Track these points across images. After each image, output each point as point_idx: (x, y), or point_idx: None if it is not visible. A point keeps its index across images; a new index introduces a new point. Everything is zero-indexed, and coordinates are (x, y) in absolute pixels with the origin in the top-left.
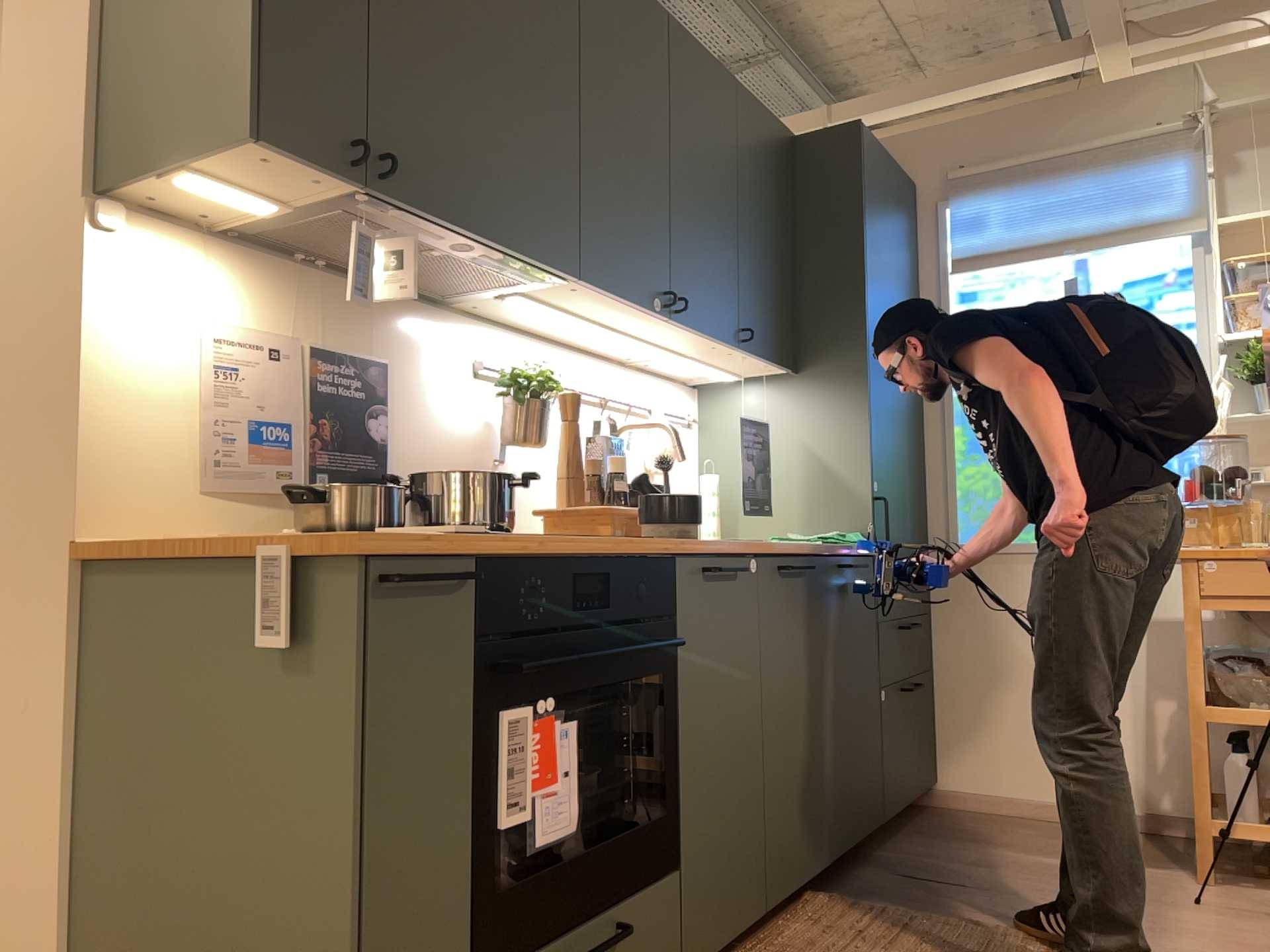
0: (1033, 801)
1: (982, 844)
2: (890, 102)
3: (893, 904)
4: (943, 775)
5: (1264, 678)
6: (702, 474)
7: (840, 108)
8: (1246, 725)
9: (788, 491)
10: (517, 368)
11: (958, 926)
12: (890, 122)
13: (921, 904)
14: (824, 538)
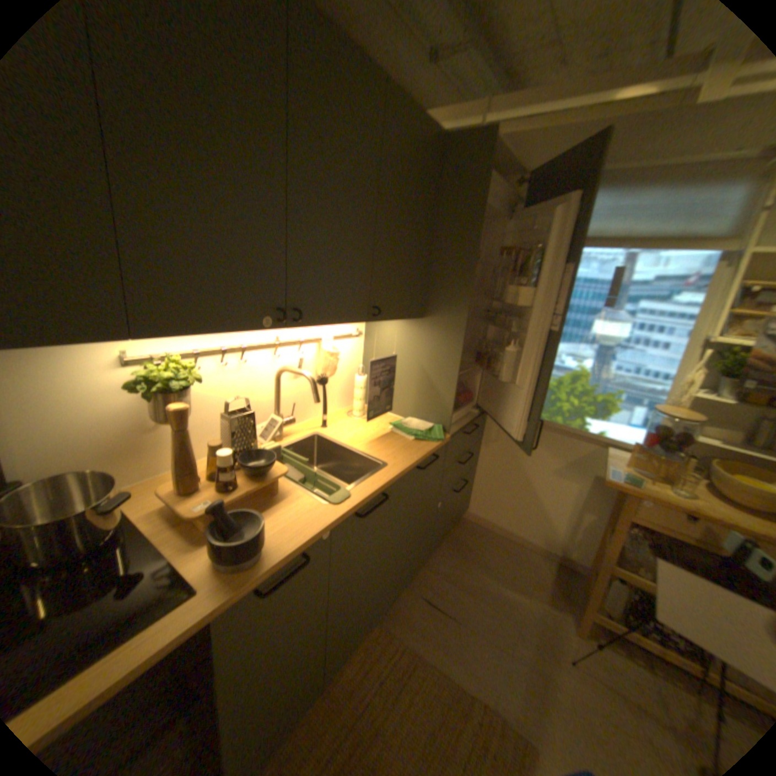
0: (509, 532)
1: (476, 567)
2: (534, 98)
3: (411, 641)
4: (470, 508)
5: (655, 561)
6: (357, 371)
7: (497, 98)
8: (633, 585)
9: (406, 388)
10: (152, 365)
11: (437, 683)
12: (531, 115)
13: (425, 642)
14: (416, 433)
